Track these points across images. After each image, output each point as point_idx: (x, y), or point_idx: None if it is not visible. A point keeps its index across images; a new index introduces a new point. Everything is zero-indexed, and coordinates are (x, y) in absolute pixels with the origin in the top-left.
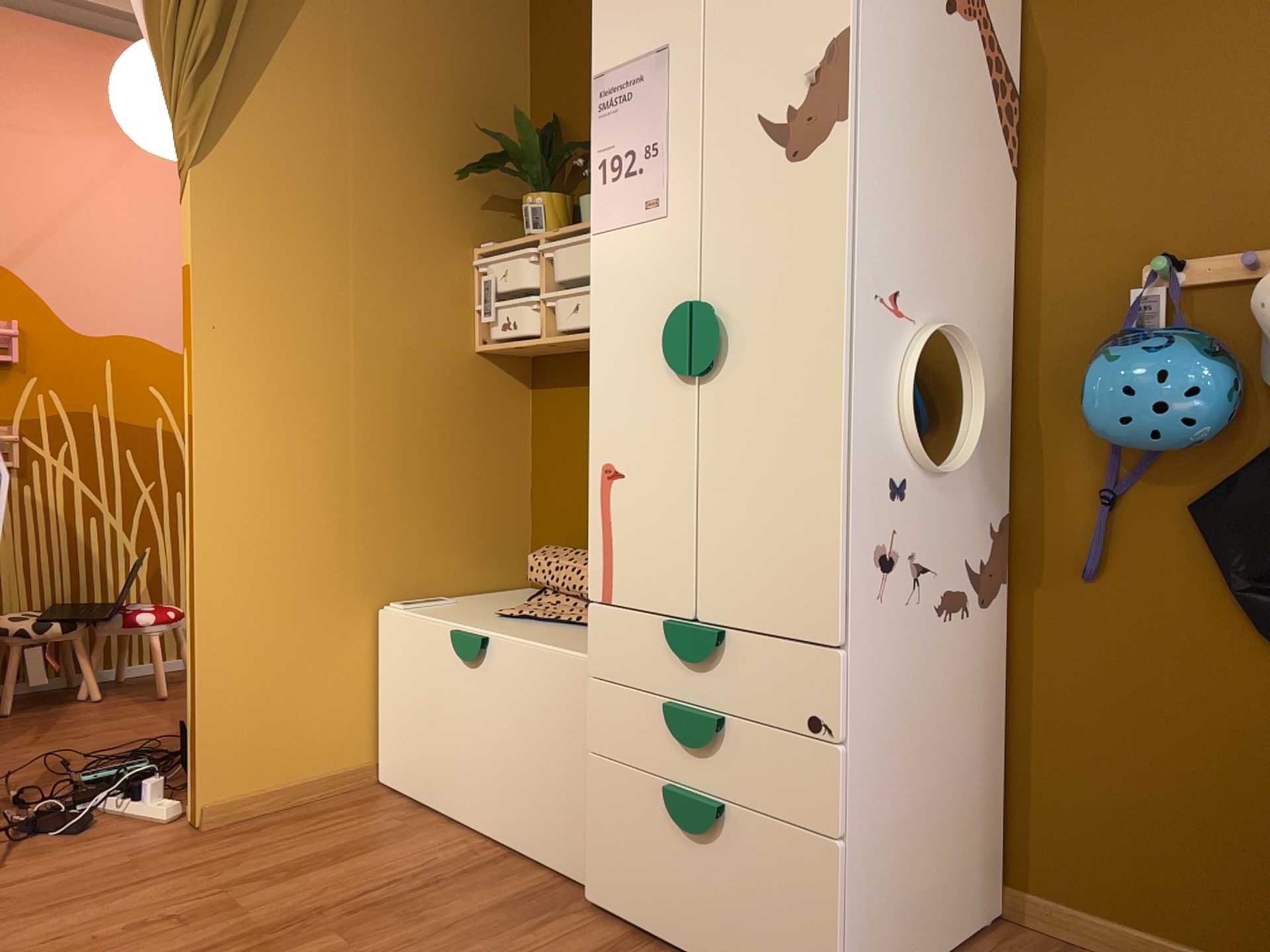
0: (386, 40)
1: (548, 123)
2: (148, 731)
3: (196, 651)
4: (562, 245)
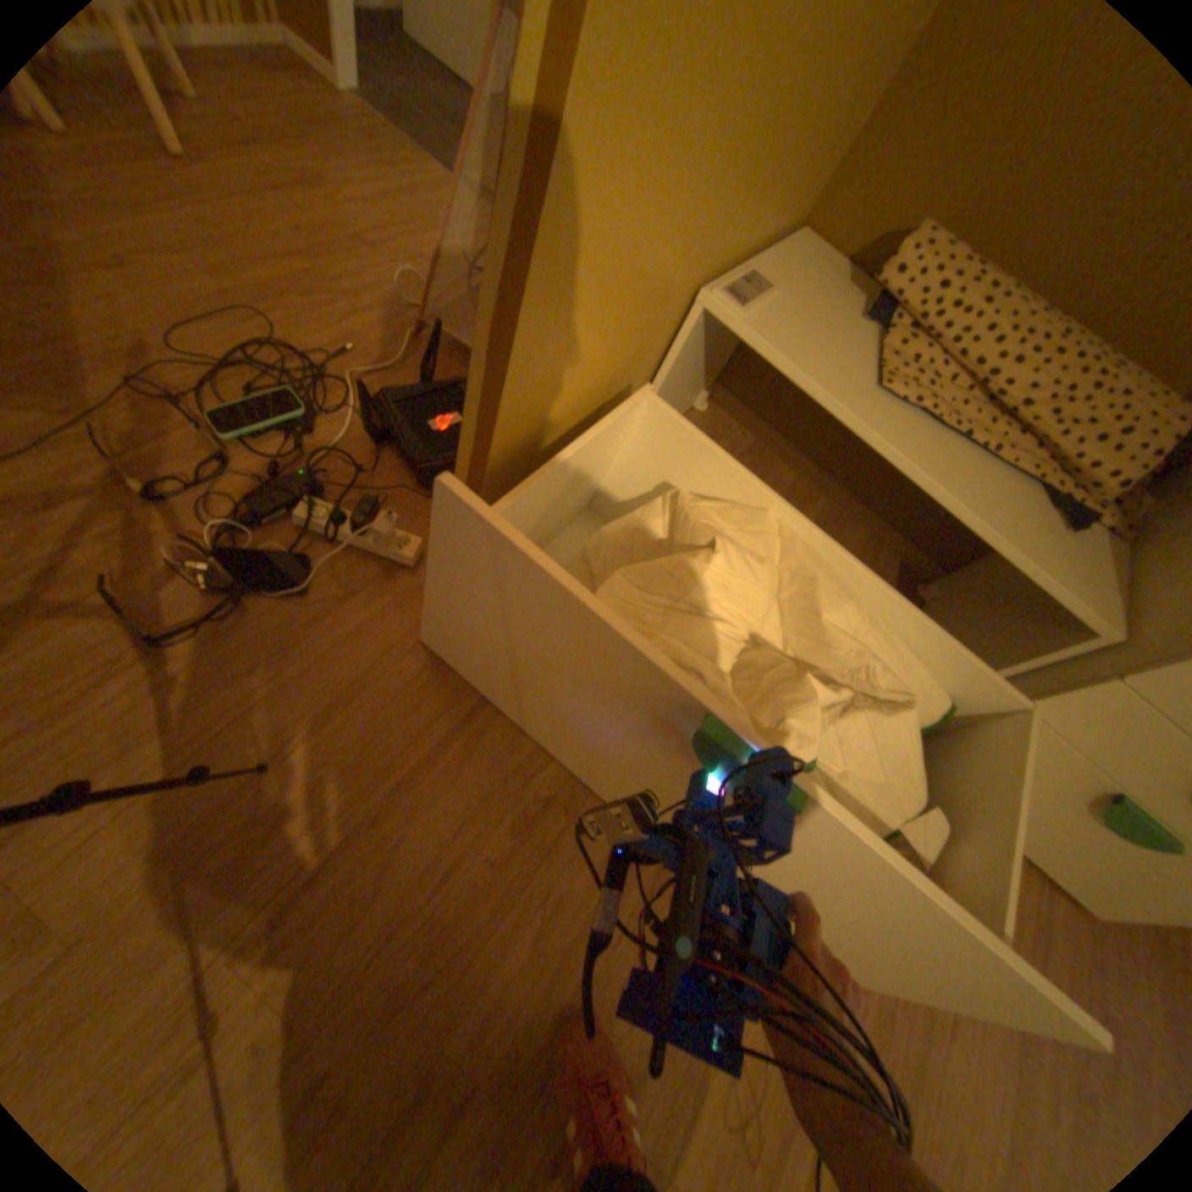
0: None
1: None
2: (228, 272)
3: (500, 422)
4: None
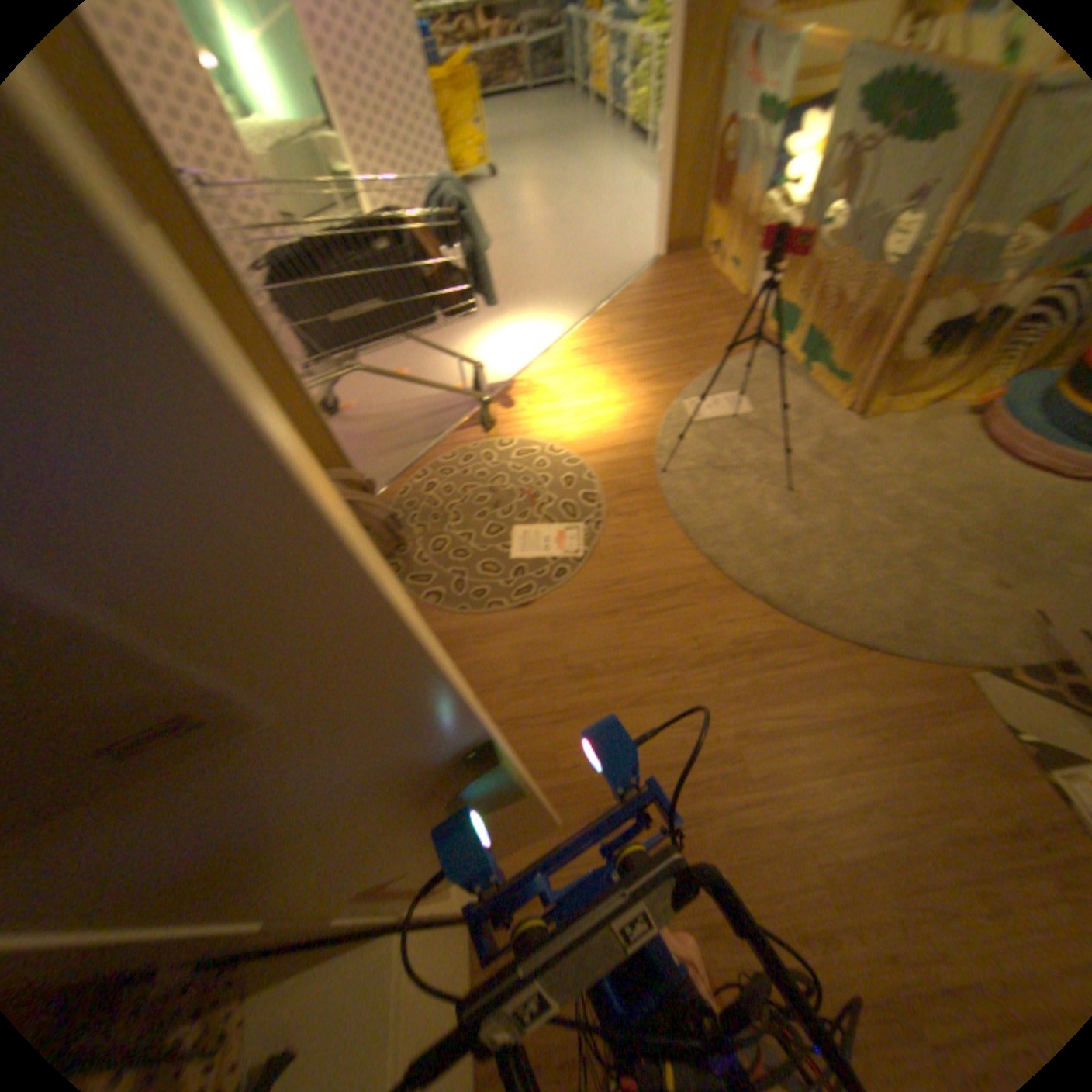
0: None
1: None
2: None
3: None
4: None
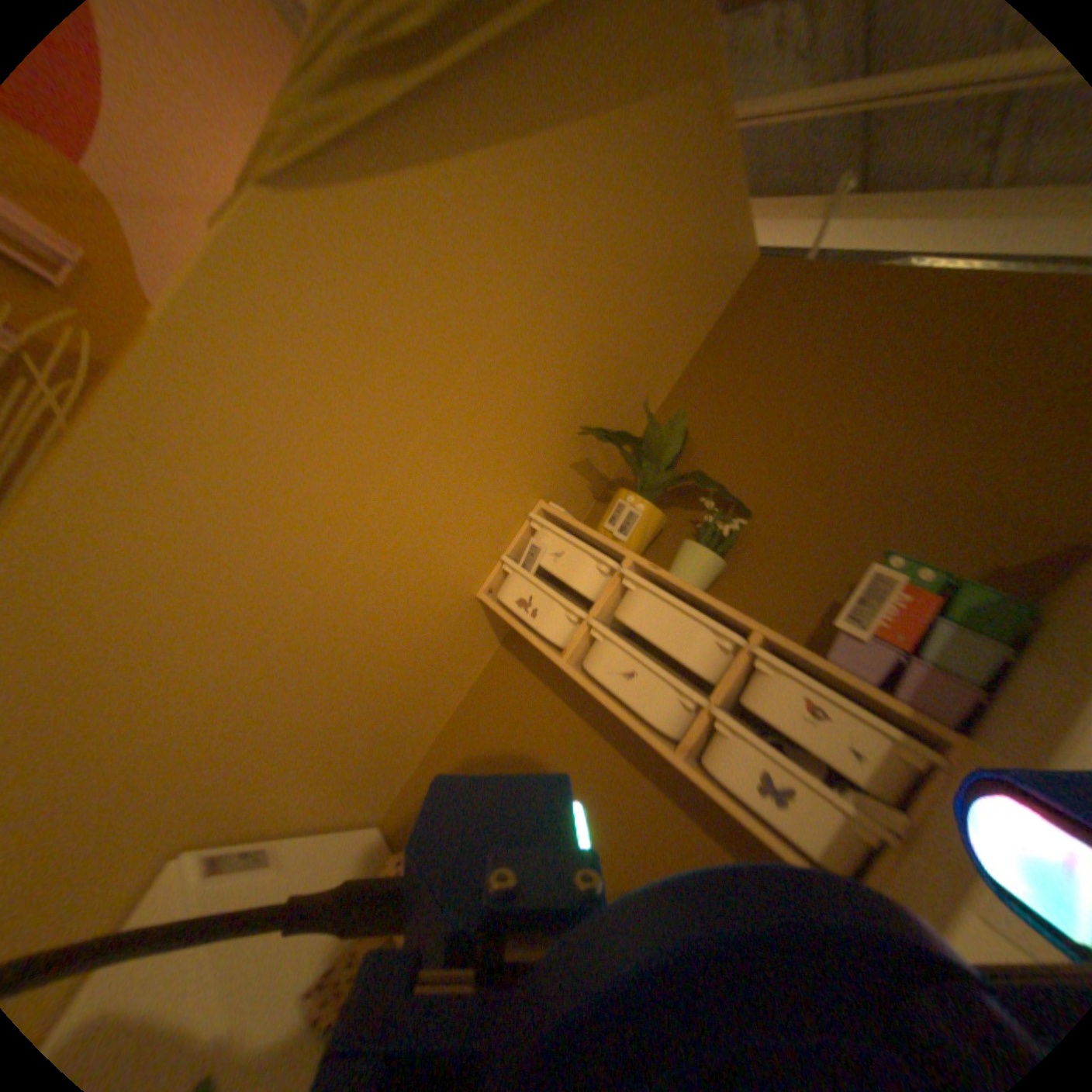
0: (607, 246)
1: (676, 431)
2: None
3: None
4: (656, 594)
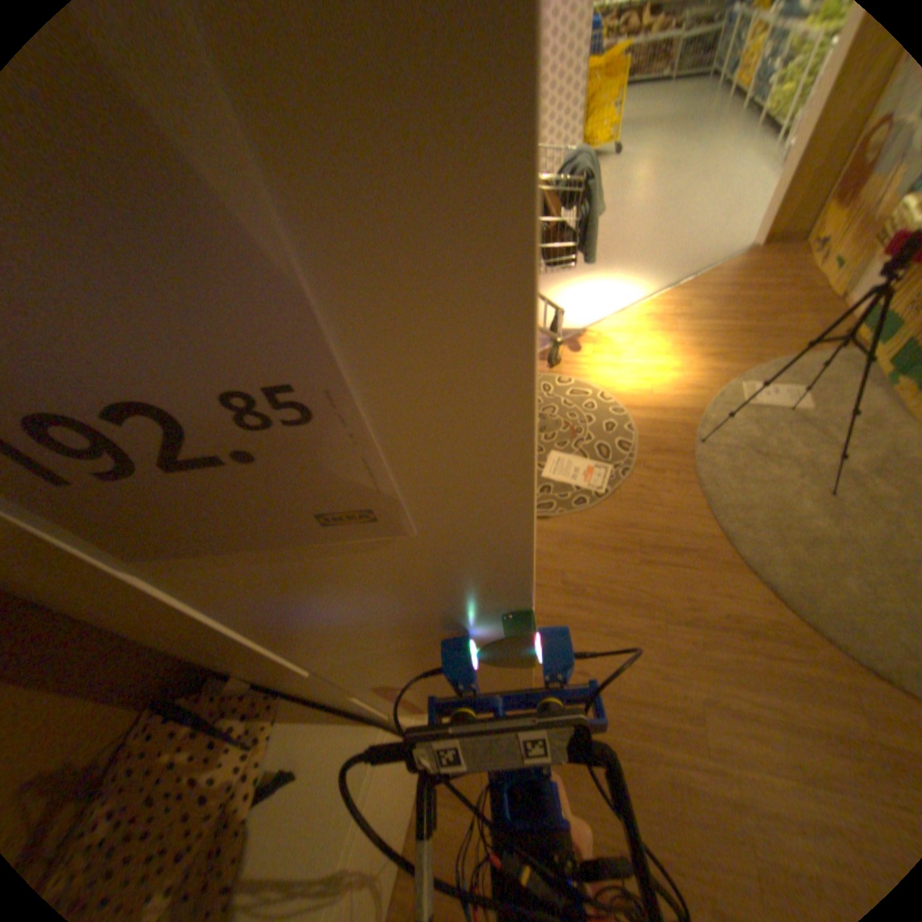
0: None
1: None
2: None
3: None
4: None
